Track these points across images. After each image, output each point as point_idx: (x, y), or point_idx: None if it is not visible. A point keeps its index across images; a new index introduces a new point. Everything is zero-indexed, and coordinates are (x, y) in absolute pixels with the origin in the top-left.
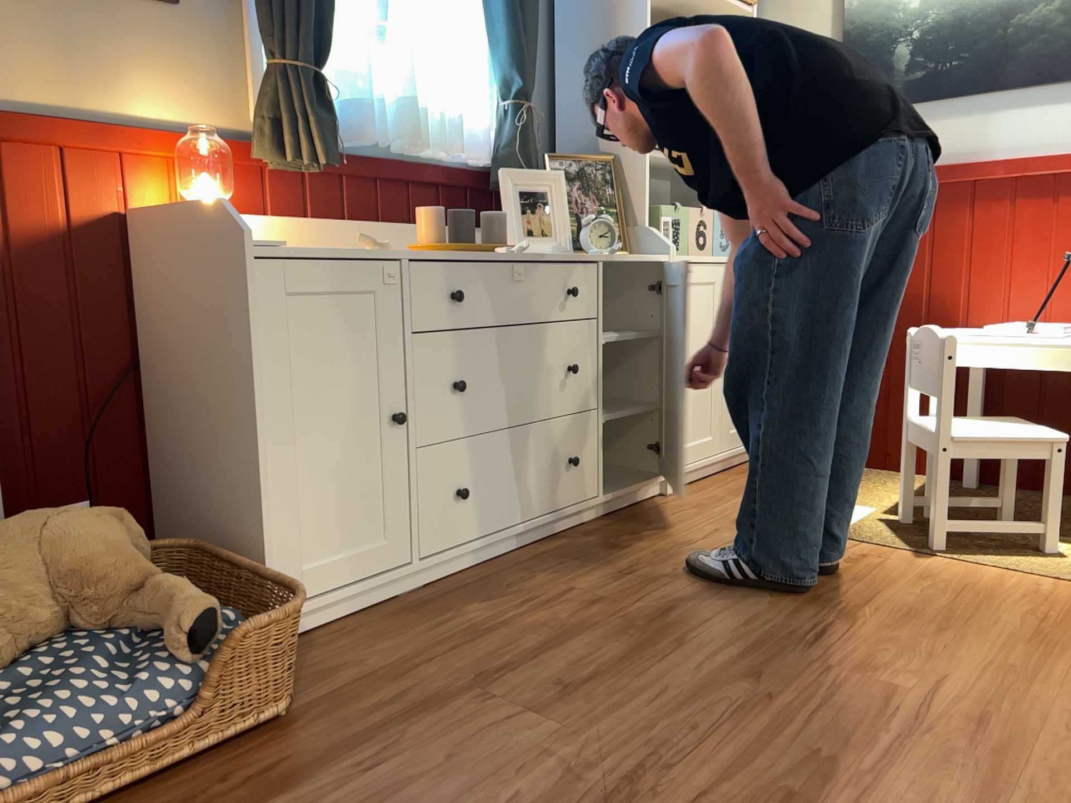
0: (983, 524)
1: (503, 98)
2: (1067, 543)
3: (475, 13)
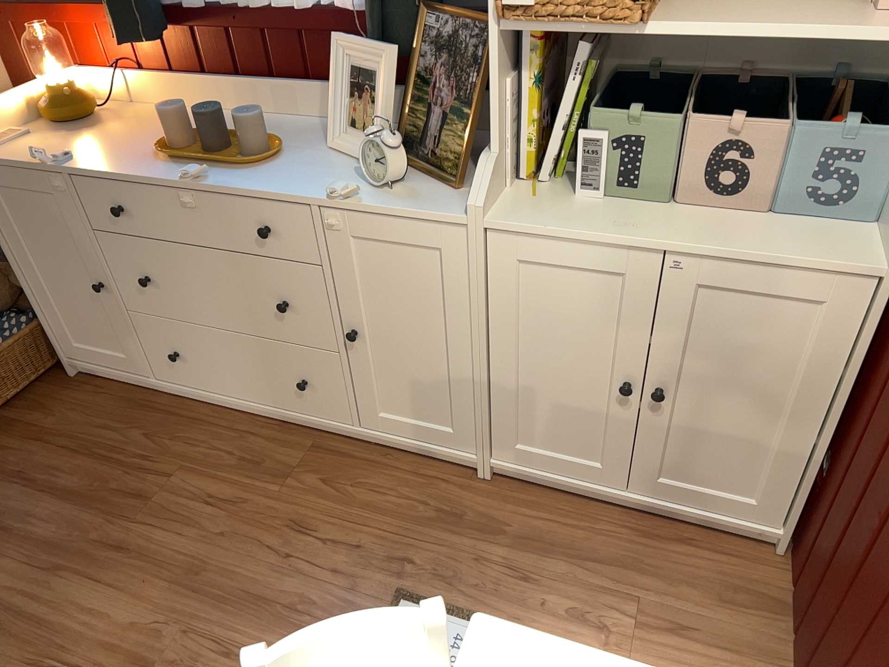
0: None
1: None
2: None
3: None
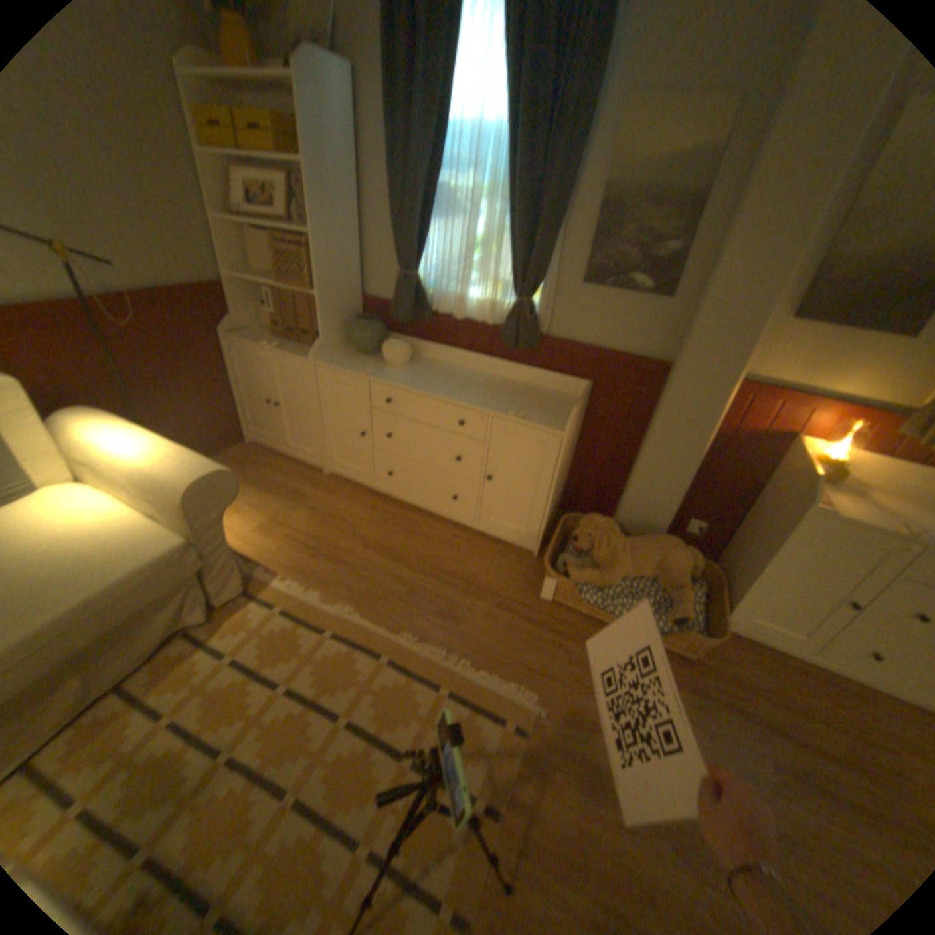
0: None
1: None
2: None
3: None
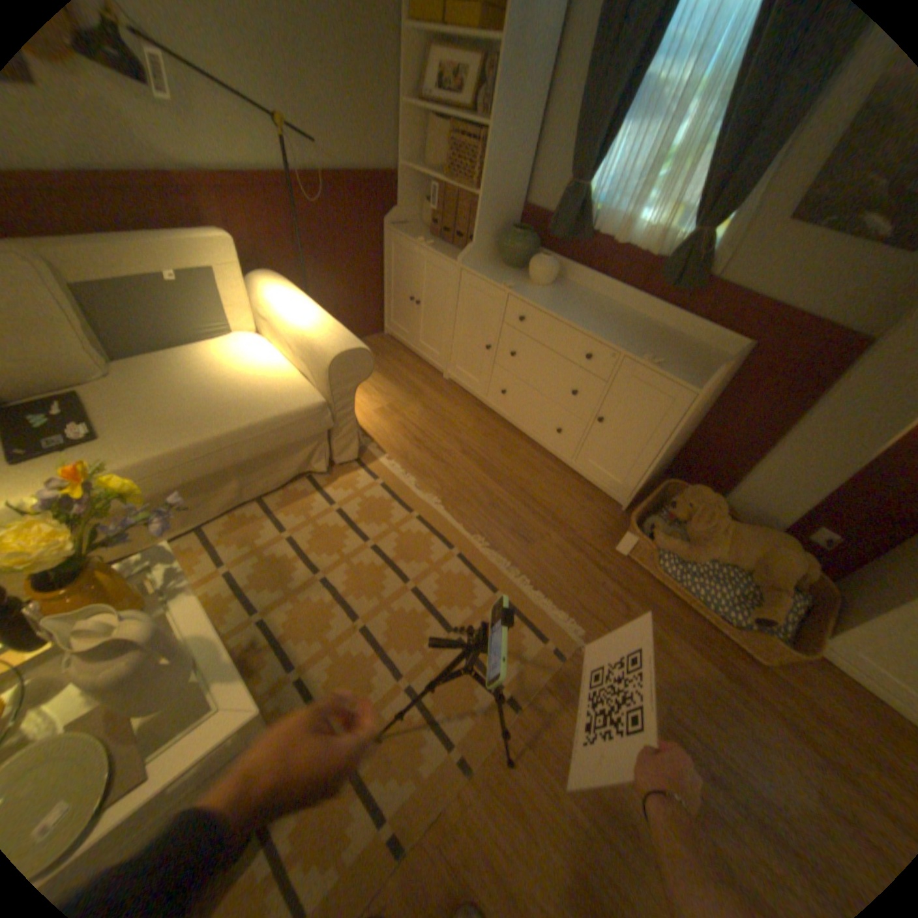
0: None
1: None
2: None
3: None
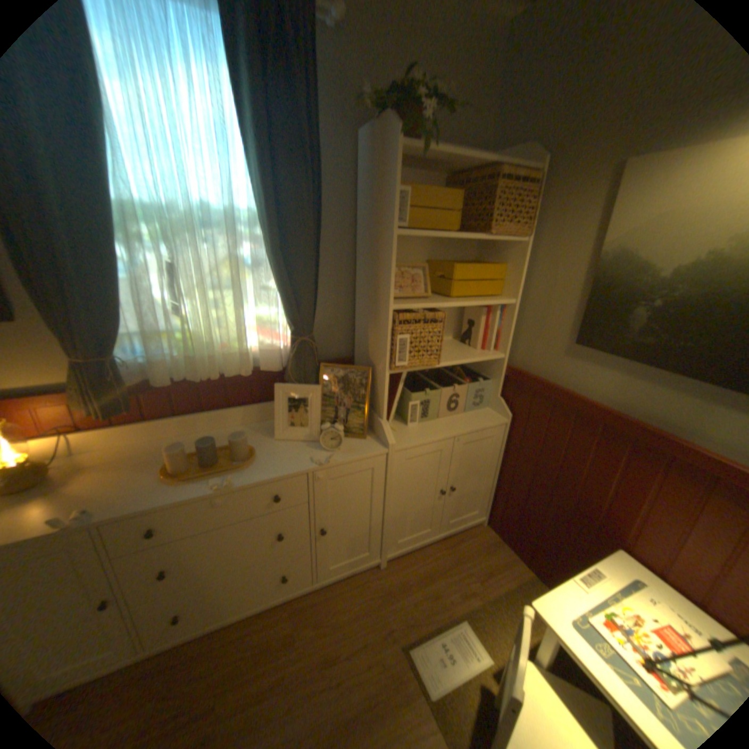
0: None
1: (290, 329)
2: None
3: (266, 276)
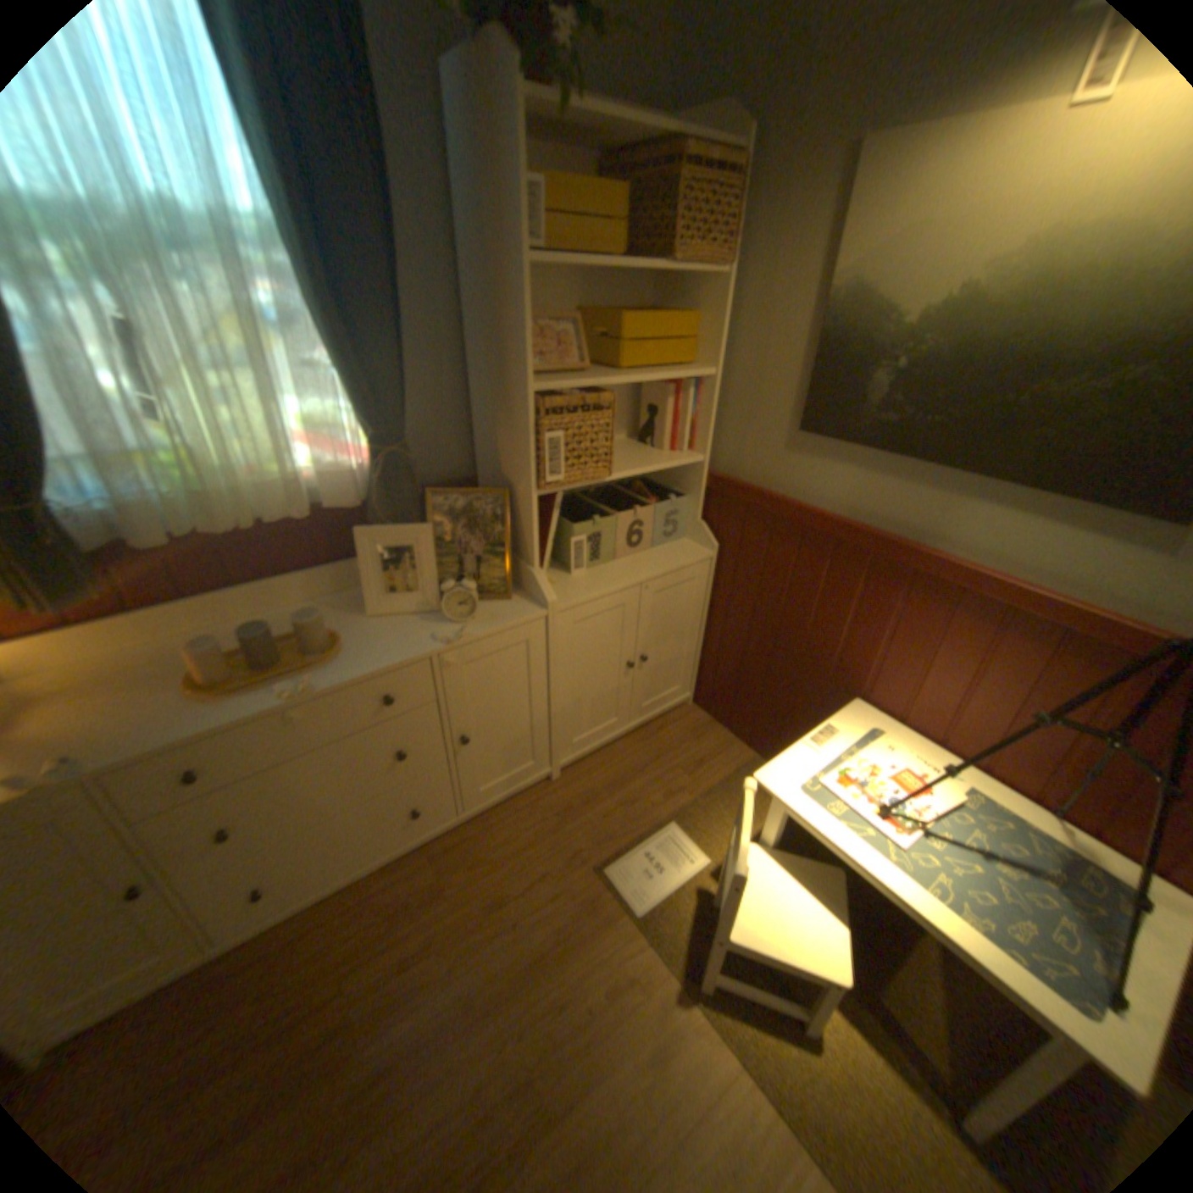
0: (752, 999)
1: (367, 435)
2: (844, 1017)
3: (312, 342)
